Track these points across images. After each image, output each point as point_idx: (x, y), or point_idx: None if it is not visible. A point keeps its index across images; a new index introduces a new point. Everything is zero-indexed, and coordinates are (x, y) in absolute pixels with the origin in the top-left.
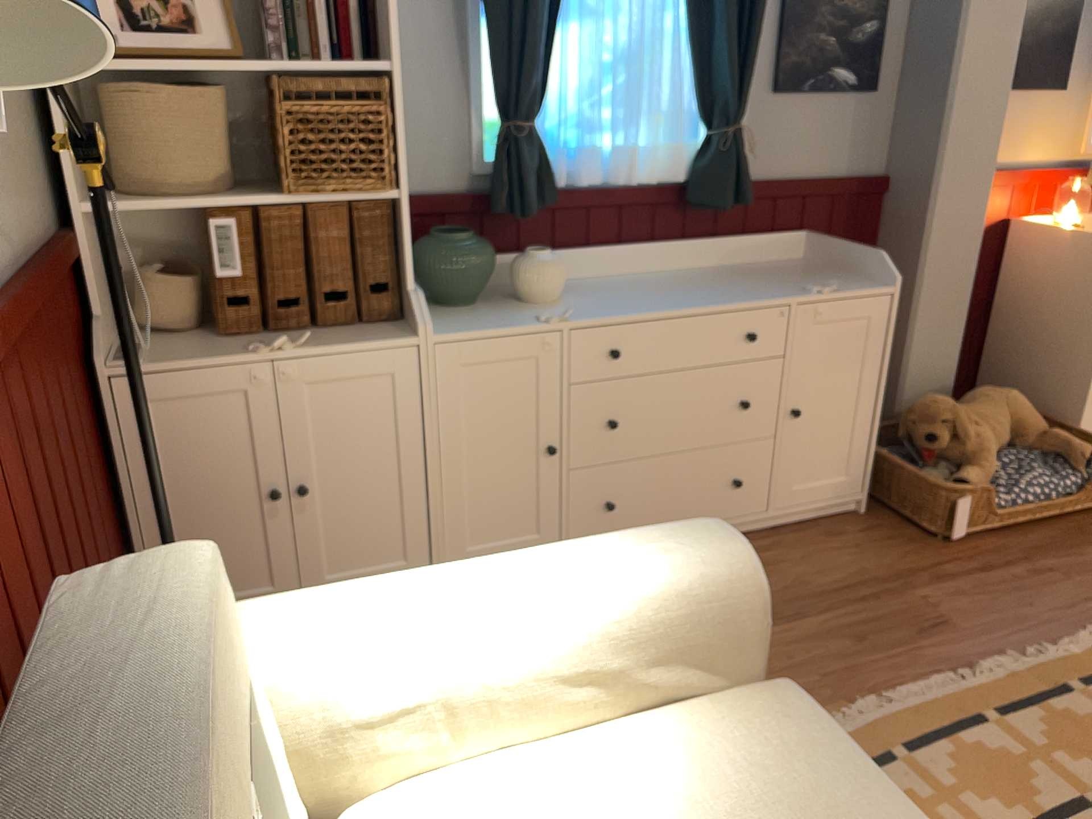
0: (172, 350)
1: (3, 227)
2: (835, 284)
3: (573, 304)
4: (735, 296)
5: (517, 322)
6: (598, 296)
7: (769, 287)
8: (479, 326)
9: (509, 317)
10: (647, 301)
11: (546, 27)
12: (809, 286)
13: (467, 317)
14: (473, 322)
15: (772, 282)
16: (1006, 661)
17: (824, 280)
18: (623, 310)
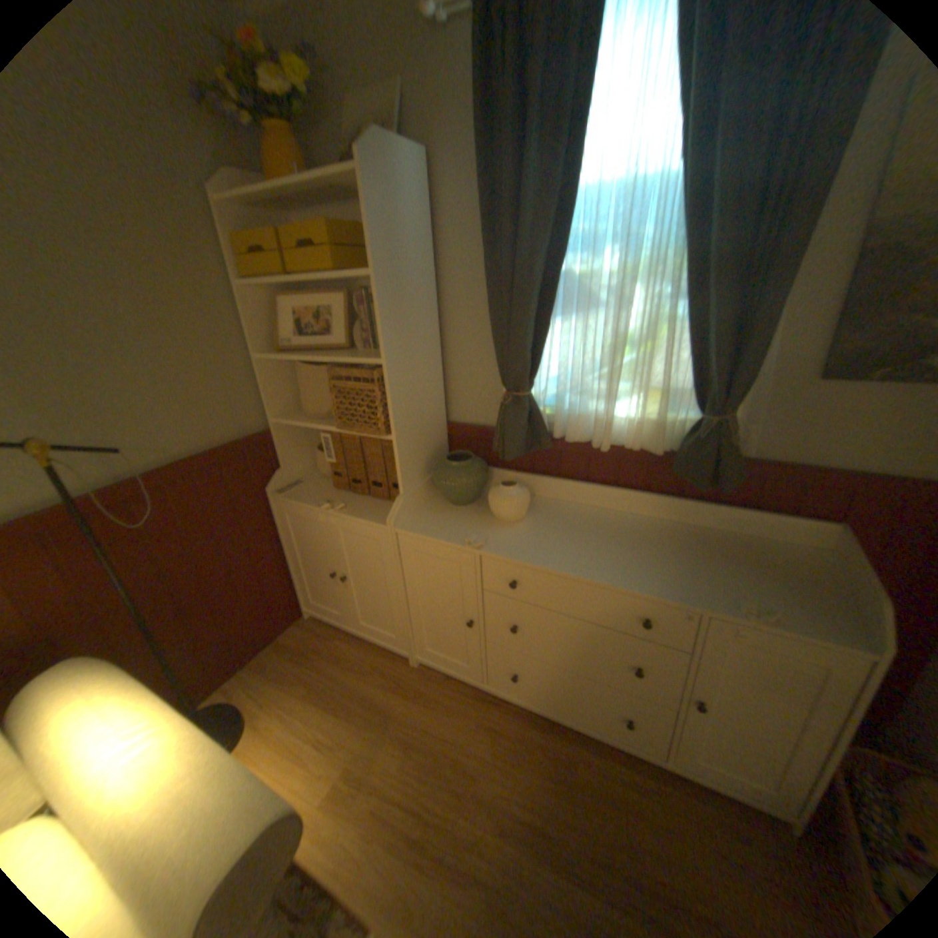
0: (310, 489)
1: (167, 443)
2: (779, 616)
3: (518, 531)
4: (653, 578)
5: (455, 535)
6: (549, 529)
7: (710, 580)
8: (431, 529)
9: (461, 527)
10: (571, 550)
11: (532, 324)
12: (751, 602)
13: (444, 516)
14: (438, 522)
15: (729, 574)
16: None
17: (795, 598)
18: (537, 553)
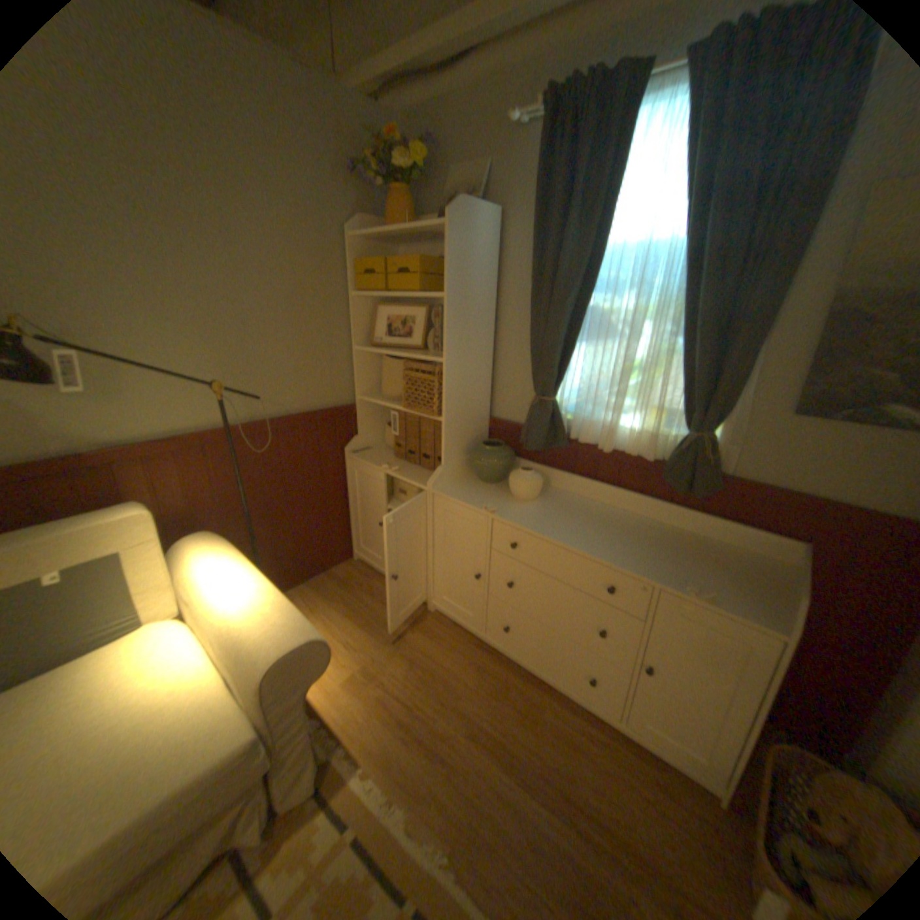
0: (376, 454)
1: (286, 401)
2: (714, 596)
3: (527, 507)
4: (623, 556)
5: (477, 501)
6: (552, 510)
7: (671, 566)
8: (460, 495)
9: (483, 497)
10: (564, 527)
11: (560, 344)
12: (697, 584)
13: (472, 488)
14: (466, 491)
15: (690, 564)
16: None
17: (739, 590)
18: (536, 523)
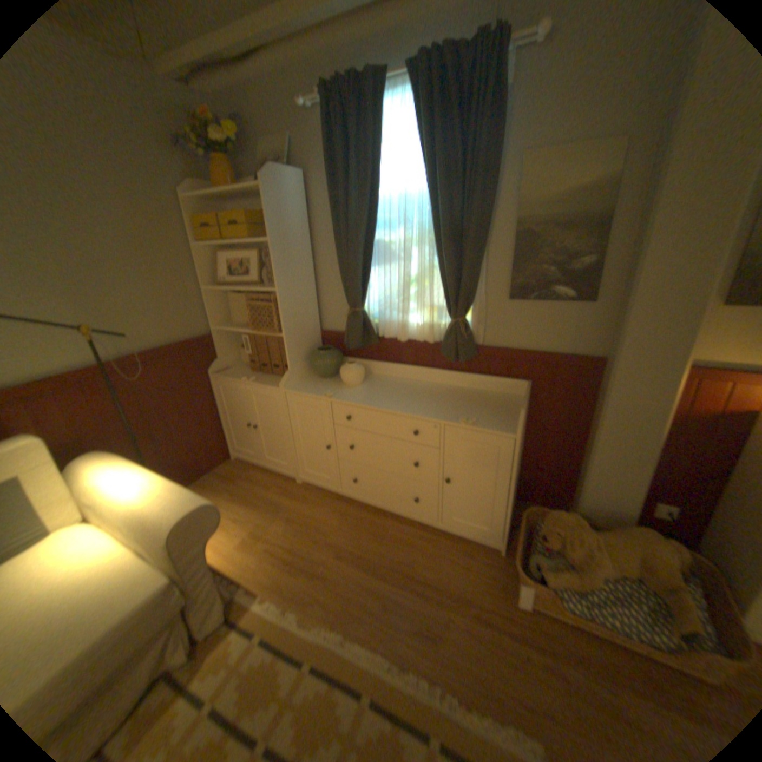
0: (235, 373)
1: (149, 338)
2: (474, 421)
3: (355, 391)
4: (420, 409)
5: (318, 393)
6: (373, 390)
7: (451, 410)
8: (305, 391)
9: (323, 389)
10: (381, 399)
11: (359, 270)
12: (465, 417)
13: (314, 384)
14: (310, 387)
15: (462, 407)
16: (427, 691)
17: (490, 416)
18: (362, 400)
